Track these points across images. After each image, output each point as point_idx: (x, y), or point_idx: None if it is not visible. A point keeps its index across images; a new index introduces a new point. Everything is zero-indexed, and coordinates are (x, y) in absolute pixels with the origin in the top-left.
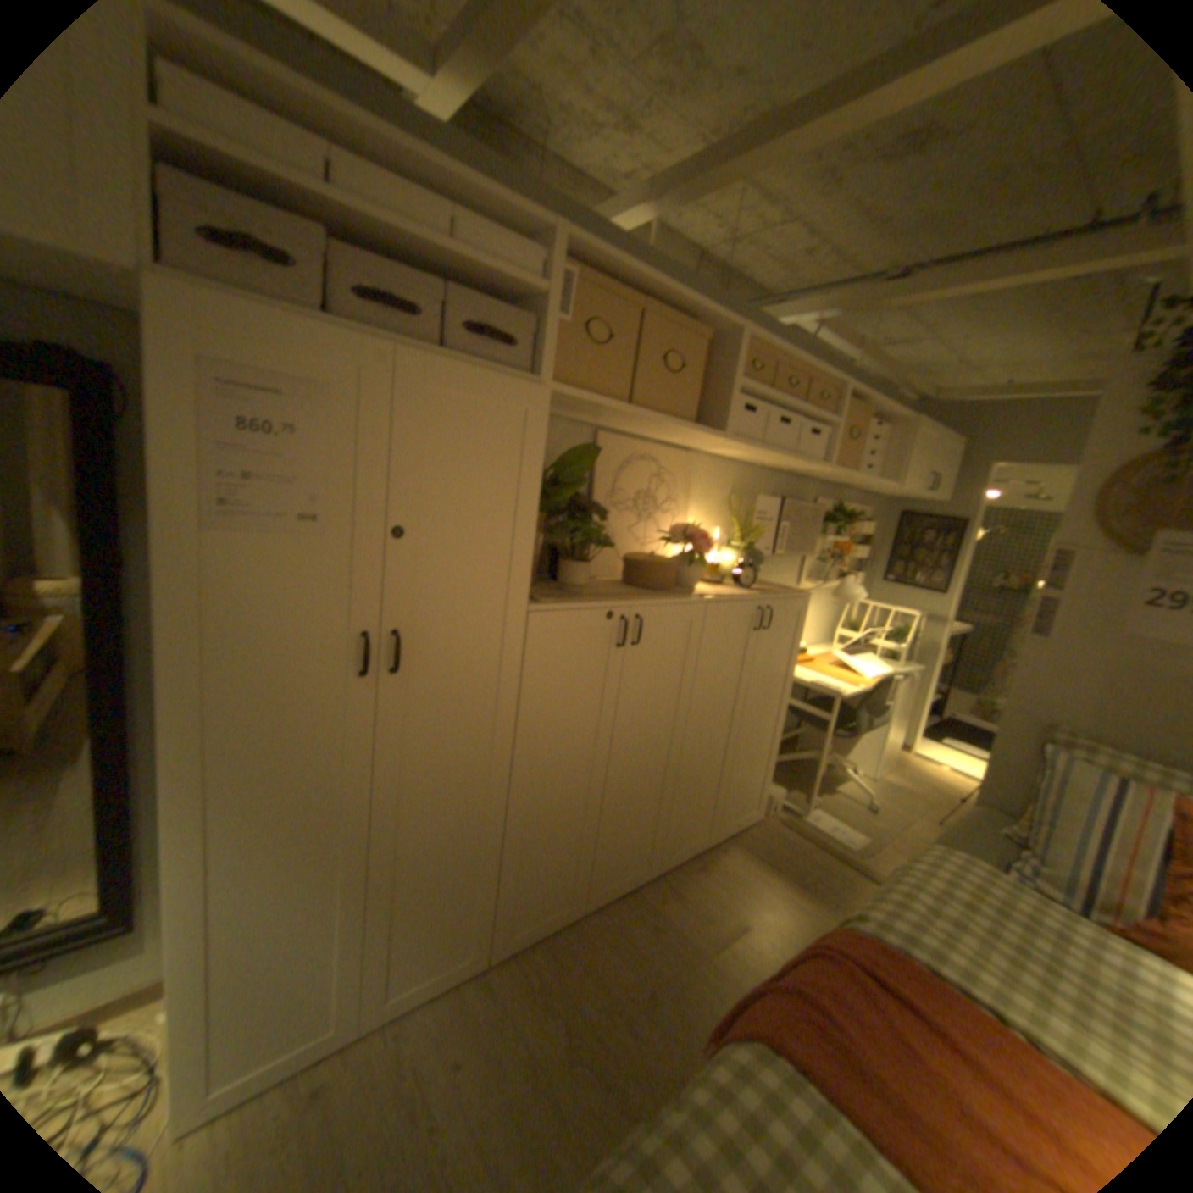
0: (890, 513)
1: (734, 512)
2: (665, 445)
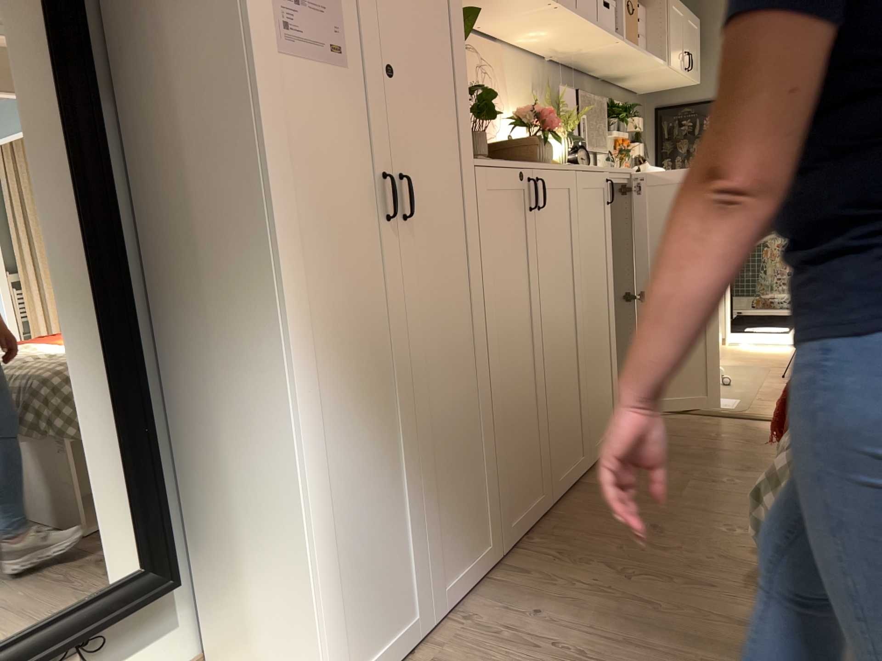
0: (644, 112)
1: (545, 104)
2: (479, 35)
